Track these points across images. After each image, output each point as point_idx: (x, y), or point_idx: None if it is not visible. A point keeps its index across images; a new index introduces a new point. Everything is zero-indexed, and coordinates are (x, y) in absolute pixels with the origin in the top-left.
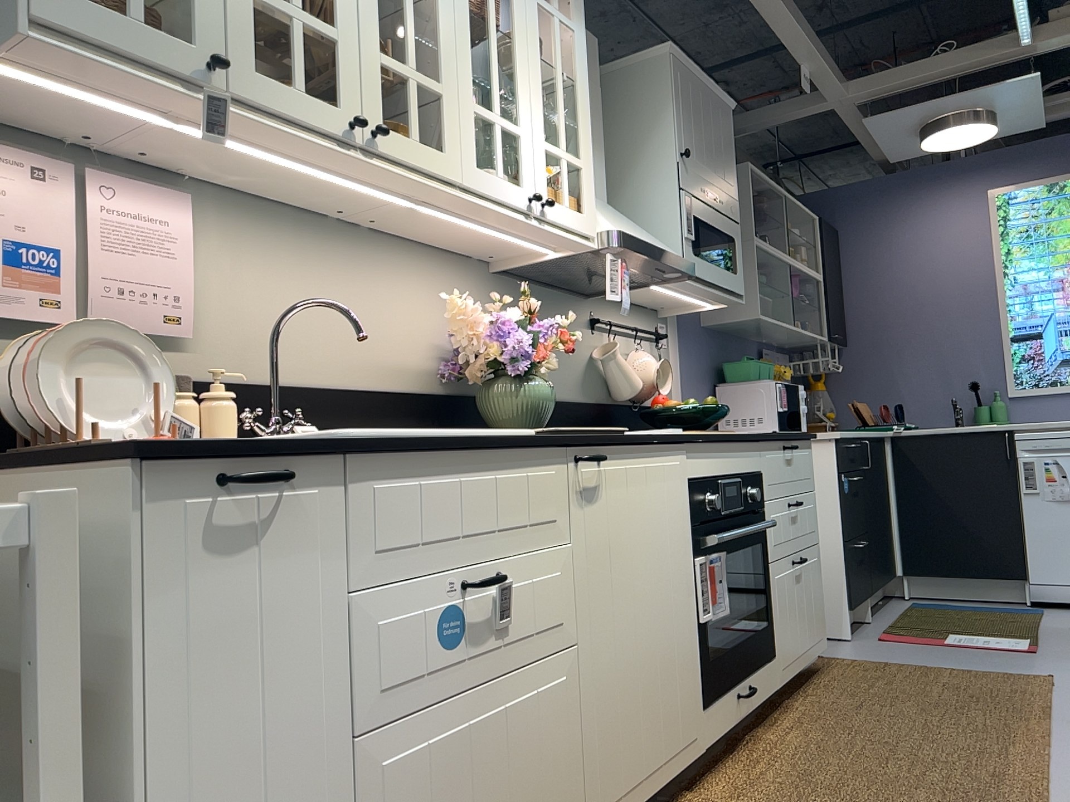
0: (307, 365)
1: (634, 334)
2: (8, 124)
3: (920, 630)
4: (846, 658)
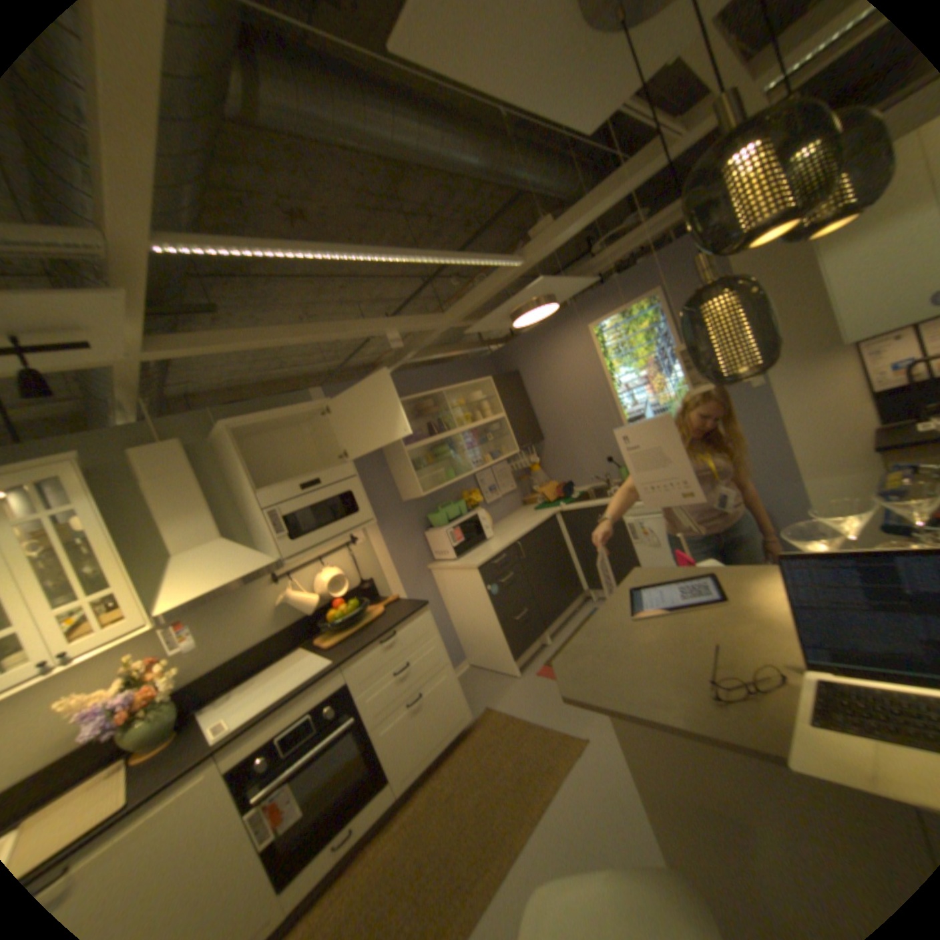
0: None
1: (324, 558)
2: None
3: None
4: (496, 715)
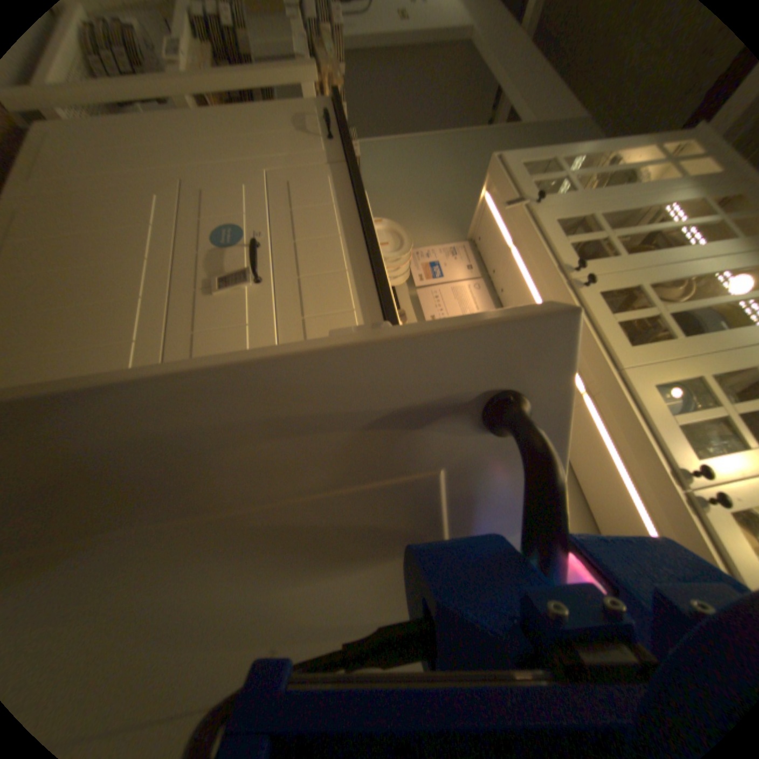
0: None
1: None
2: (482, 263)
3: None
4: None
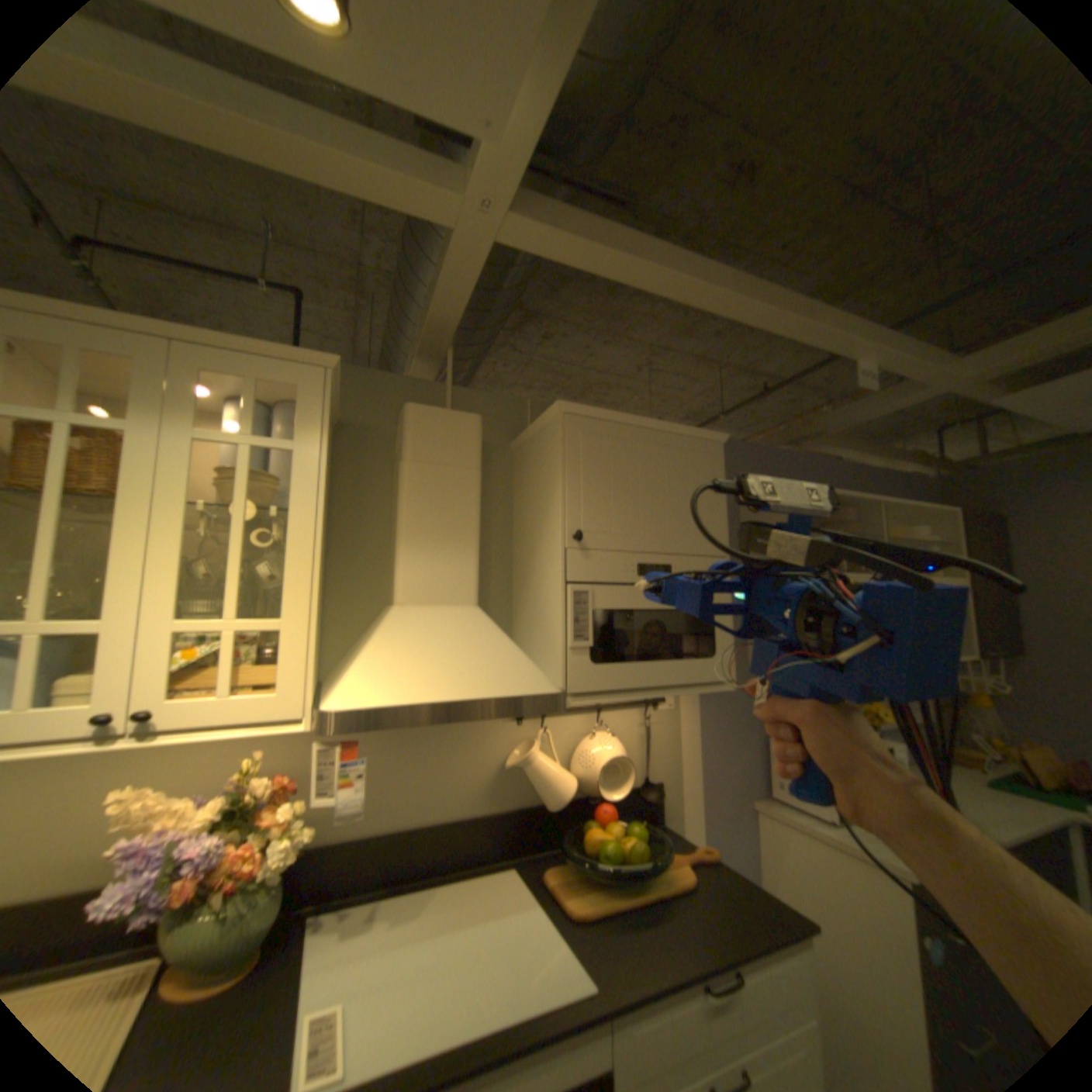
0: None
1: (602, 707)
2: None
3: None
4: None
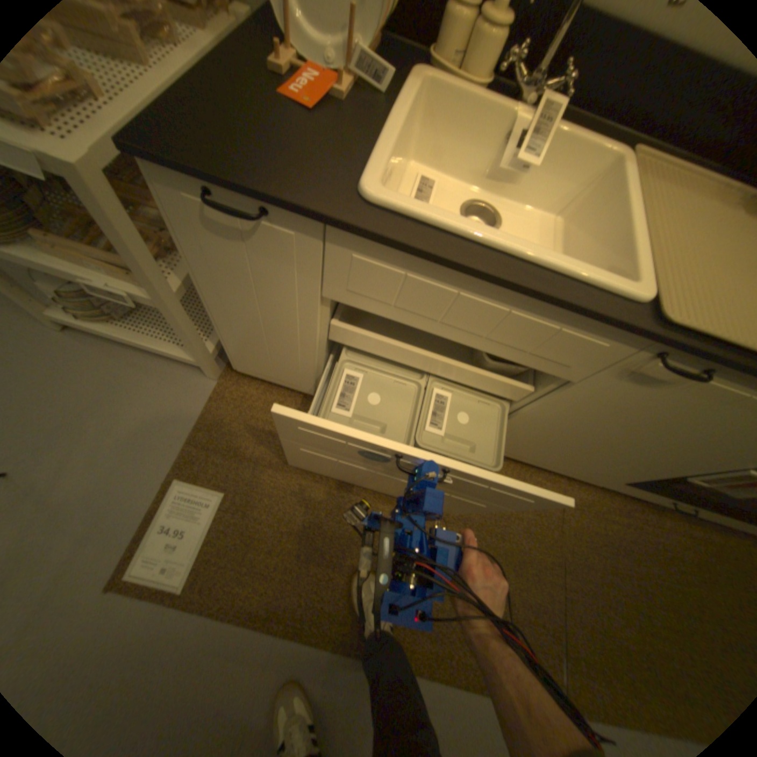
0: None
1: None
2: None
3: None
4: None
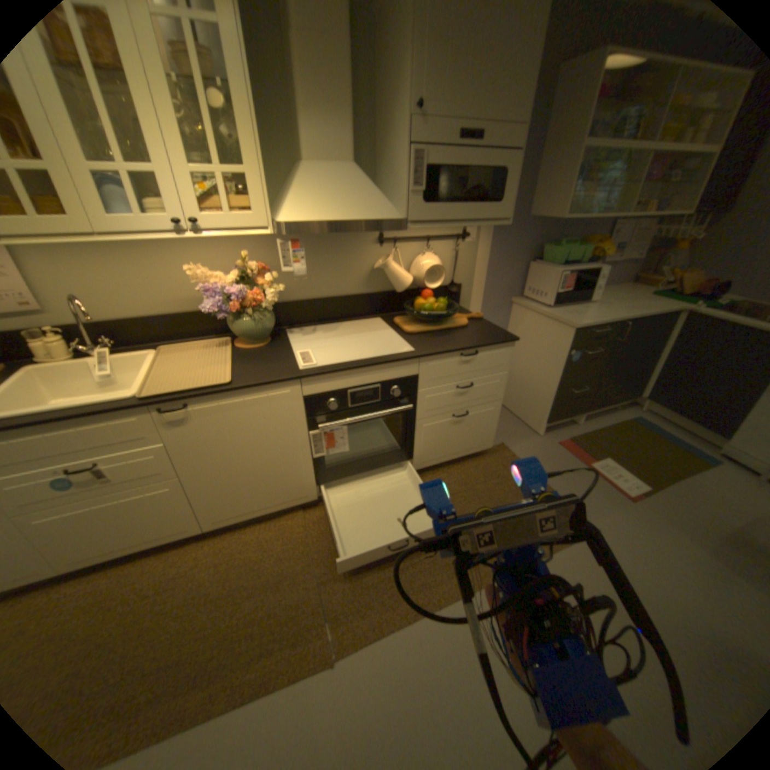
0: (124, 308)
1: (431, 239)
2: None
3: (595, 448)
4: (512, 453)
